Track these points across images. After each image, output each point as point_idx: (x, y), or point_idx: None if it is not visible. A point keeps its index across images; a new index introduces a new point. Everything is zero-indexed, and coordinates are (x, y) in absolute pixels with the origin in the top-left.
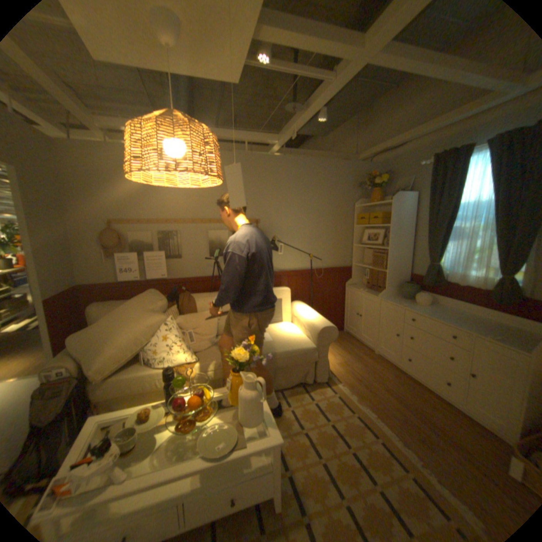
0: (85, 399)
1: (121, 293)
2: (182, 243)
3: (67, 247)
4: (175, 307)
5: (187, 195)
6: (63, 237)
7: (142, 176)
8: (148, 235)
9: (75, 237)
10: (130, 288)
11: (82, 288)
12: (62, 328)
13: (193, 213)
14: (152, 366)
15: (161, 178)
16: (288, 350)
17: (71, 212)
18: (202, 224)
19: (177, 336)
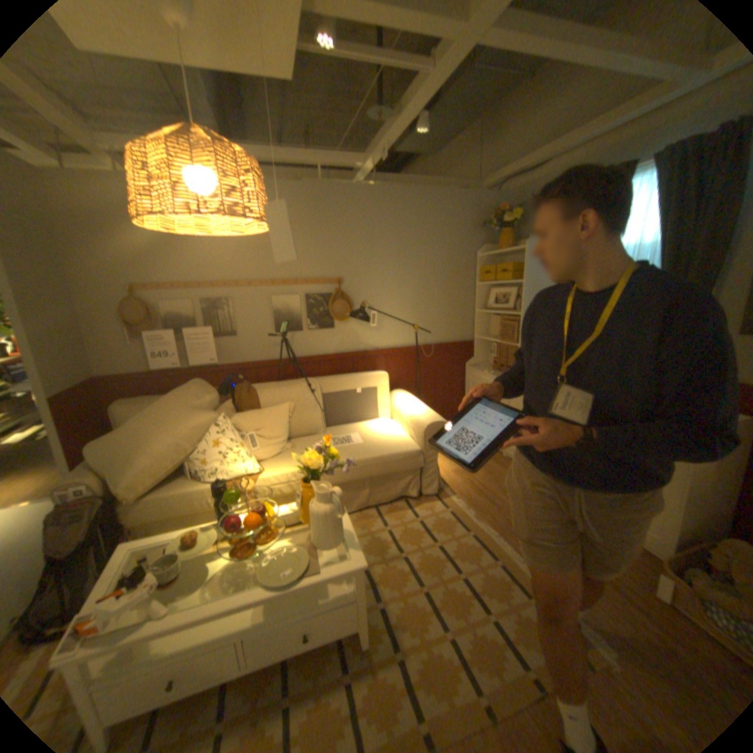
0: (115, 523)
1: (156, 386)
2: (235, 314)
3: (75, 324)
4: (230, 402)
5: (238, 246)
6: (67, 311)
7: (159, 221)
8: (187, 305)
9: (85, 310)
10: (168, 379)
11: (102, 380)
12: (78, 435)
13: (248, 271)
14: (201, 479)
15: (187, 223)
16: (383, 454)
17: (76, 275)
18: (262, 286)
19: (233, 439)
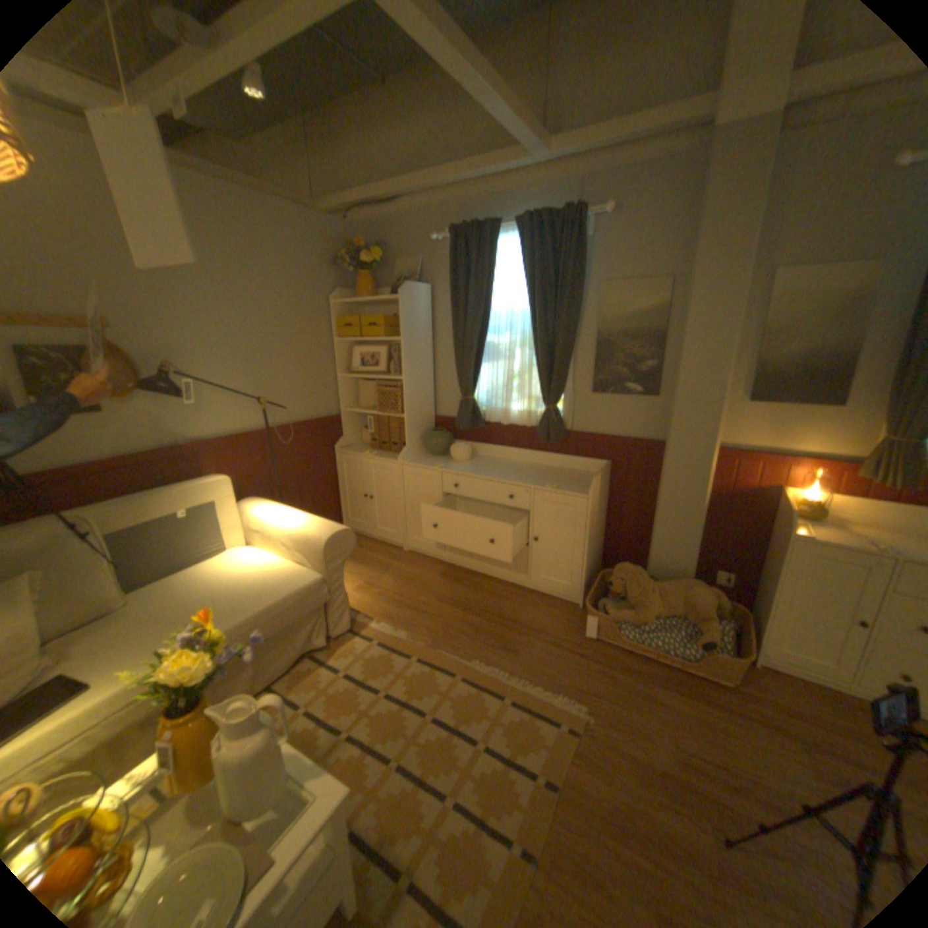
0: None
1: None
2: None
3: None
4: None
5: None
6: None
7: None
8: None
9: None
10: None
11: None
12: None
13: None
14: None
15: None
16: (270, 604)
17: None
18: None
19: None
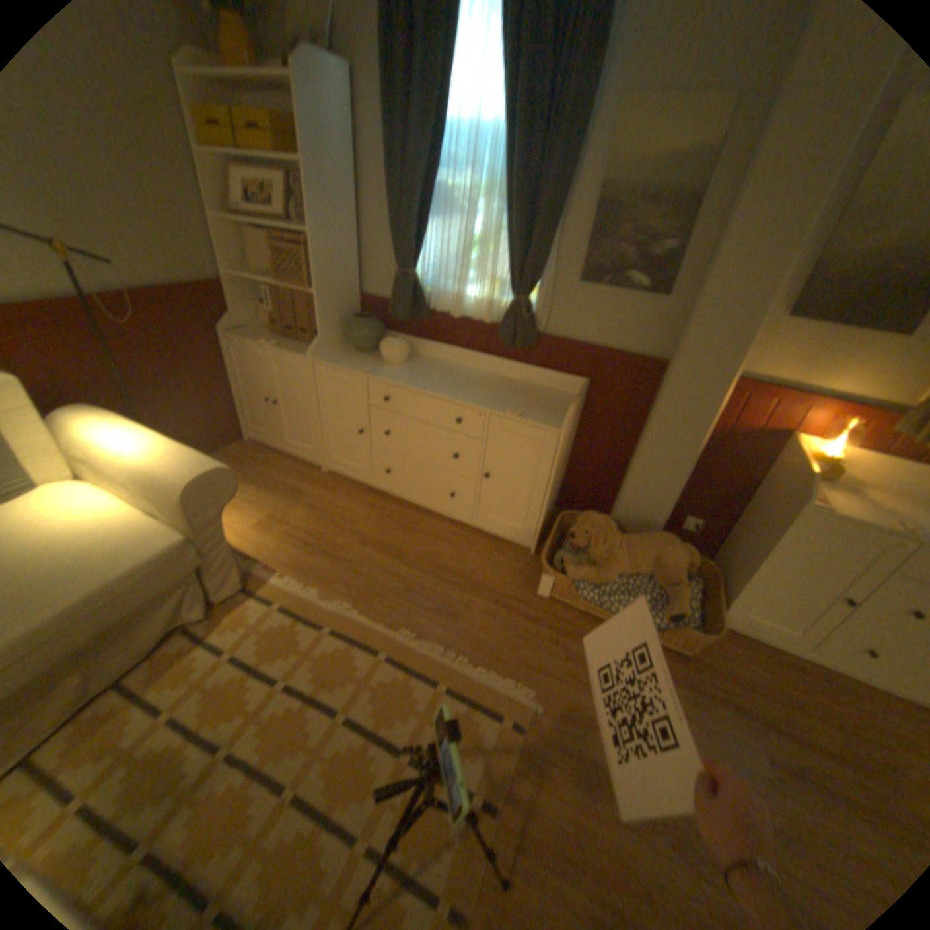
0: None
1: None
2: None
3: None
4: None
5: None
6: None
7: None
8: None
9: None
10: None
11: None
12: None
13: None
14: None
15: None
16: (89, 592)
17: None
18: None
19: None
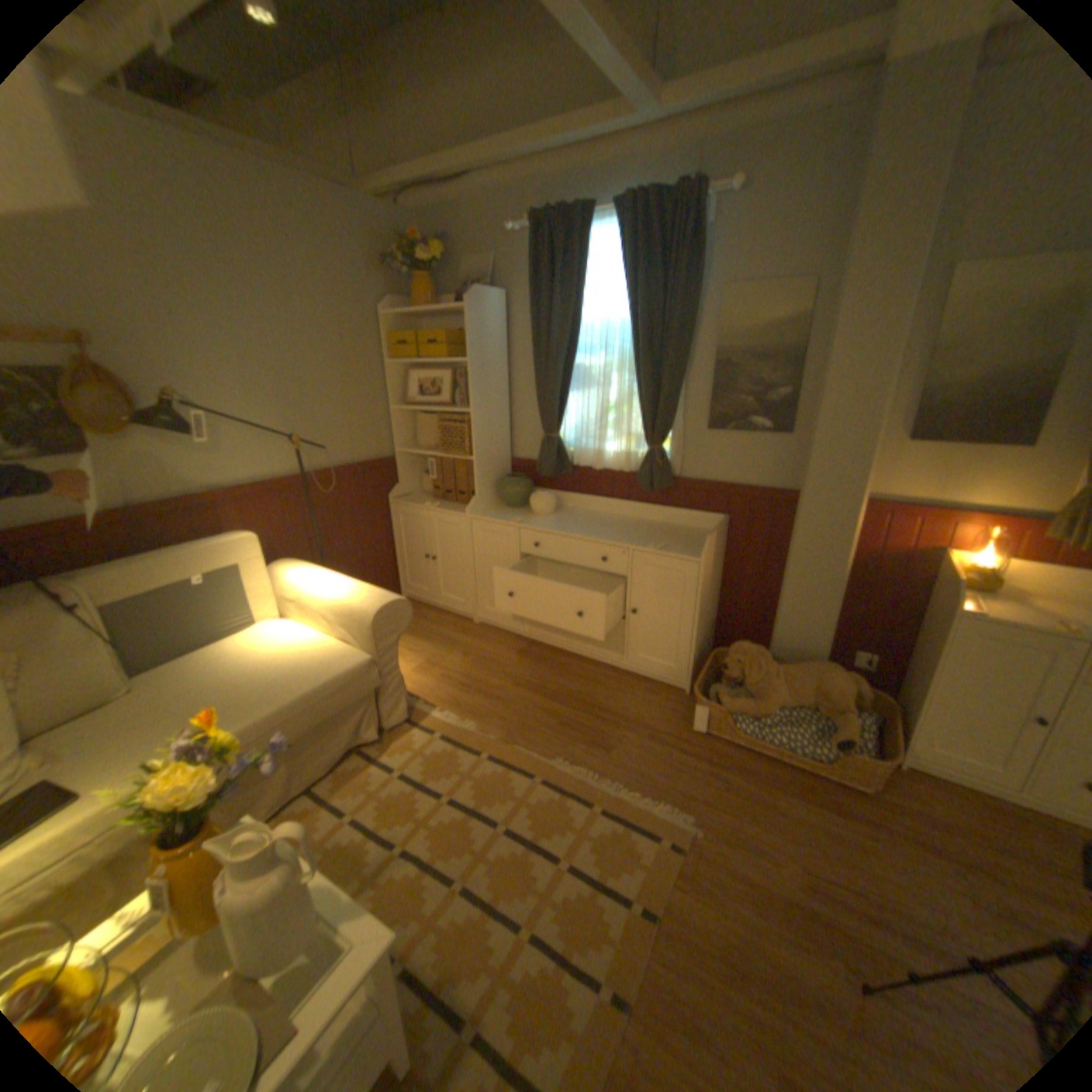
0: None
1: None
2: None
3: None
4: None
5: None
6: None
7: None
8: None
9: None
10: None
11: None
12: None
13: None
14: None
15: None
16: (305, 692)
17: None
18: None
19: None
